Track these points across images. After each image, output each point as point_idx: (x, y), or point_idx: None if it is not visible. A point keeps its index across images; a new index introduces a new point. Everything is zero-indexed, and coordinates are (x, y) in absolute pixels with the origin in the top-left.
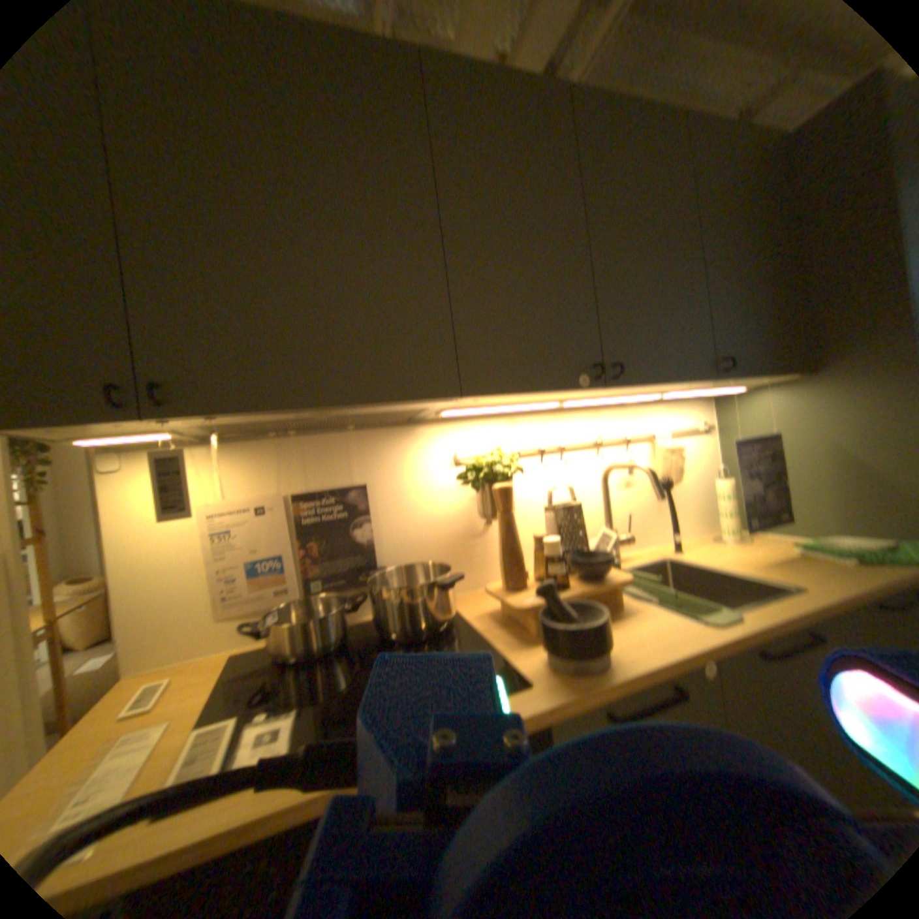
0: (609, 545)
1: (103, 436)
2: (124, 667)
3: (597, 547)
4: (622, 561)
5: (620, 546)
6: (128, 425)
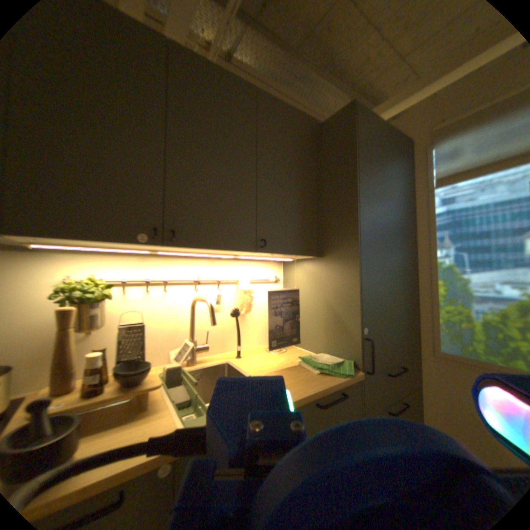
0: (187, 351)
1: None
2: None
3: (180, 352)
4: (199, 361)
5: (200, 351)
6: None
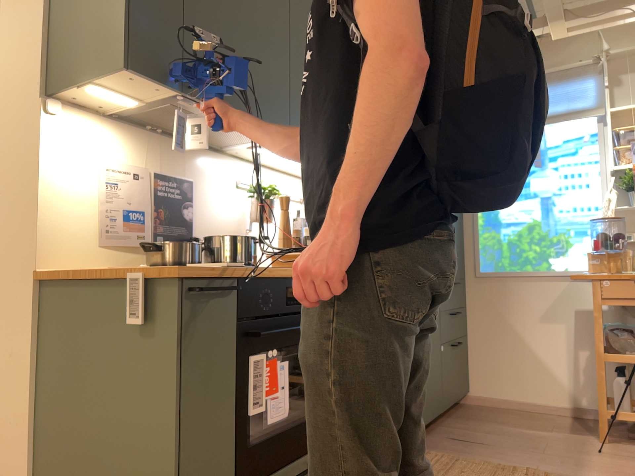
0: None
1: (115, 91)
2: (41, 262)
3: None
4: None
5: None
6: (159, 91)
